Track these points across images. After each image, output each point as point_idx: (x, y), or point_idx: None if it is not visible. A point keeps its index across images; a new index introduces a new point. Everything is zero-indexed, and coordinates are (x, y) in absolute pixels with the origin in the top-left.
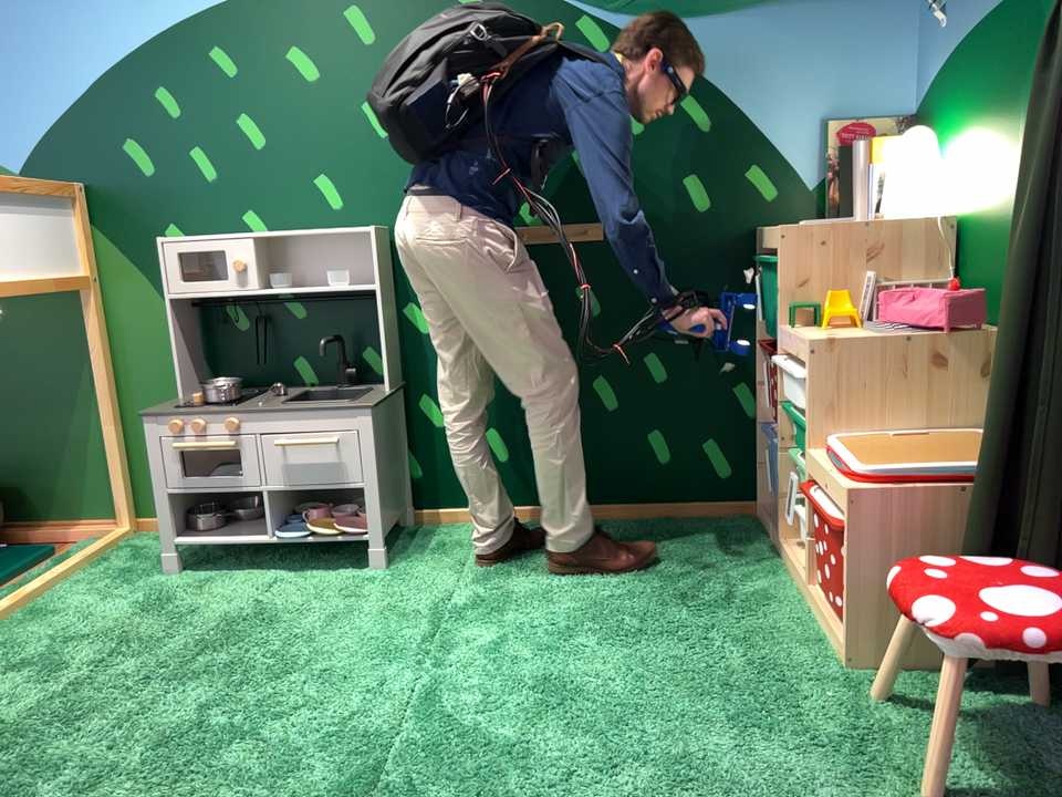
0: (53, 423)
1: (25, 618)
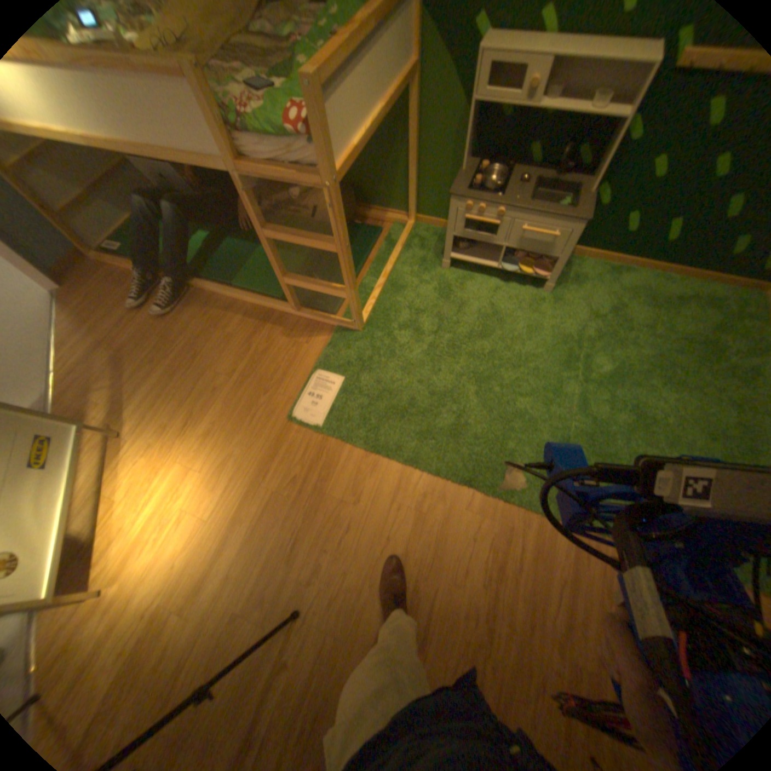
0: (379, 156)
1: (391, 289)
